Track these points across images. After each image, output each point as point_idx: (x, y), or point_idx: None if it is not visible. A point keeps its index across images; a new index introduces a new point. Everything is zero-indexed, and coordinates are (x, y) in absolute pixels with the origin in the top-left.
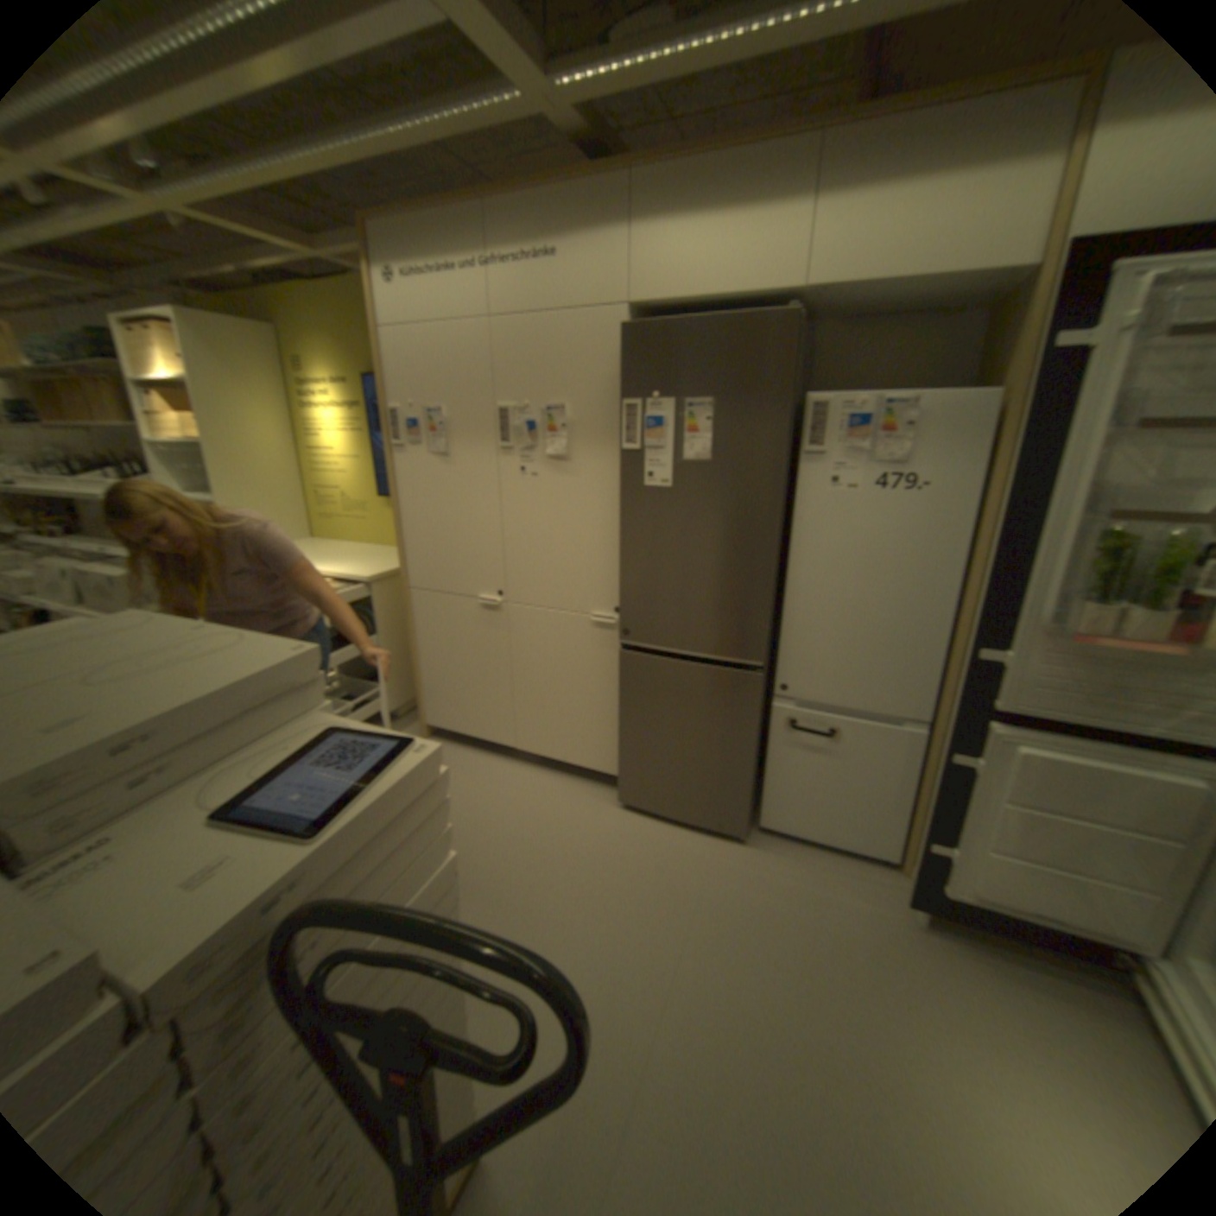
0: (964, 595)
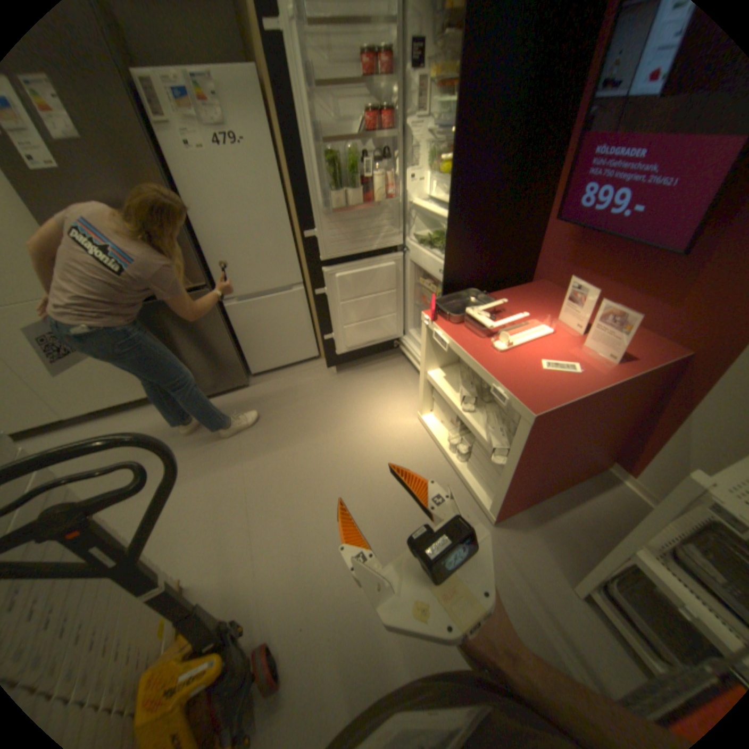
0: (290, 207)
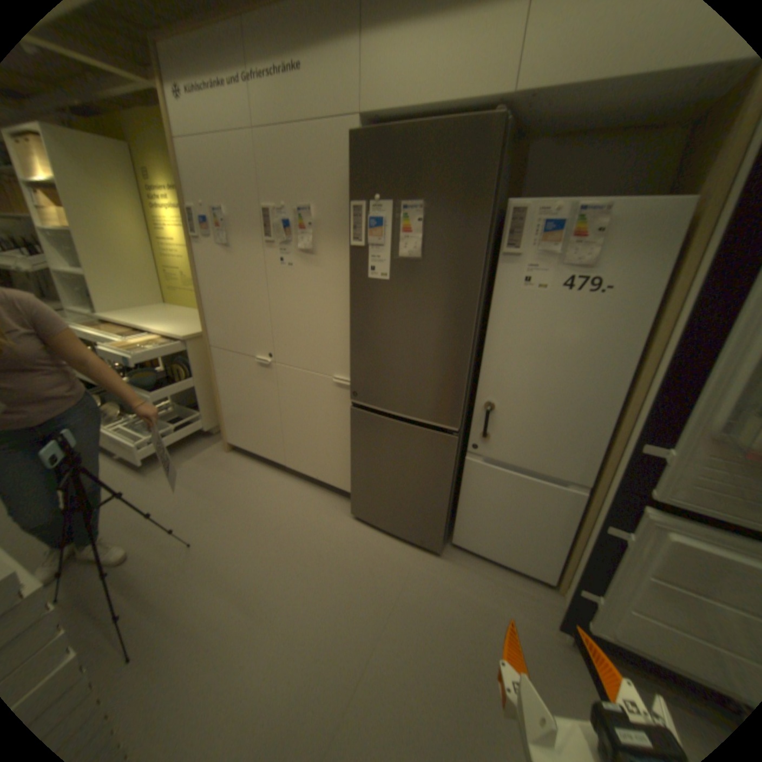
0: (636, 387)
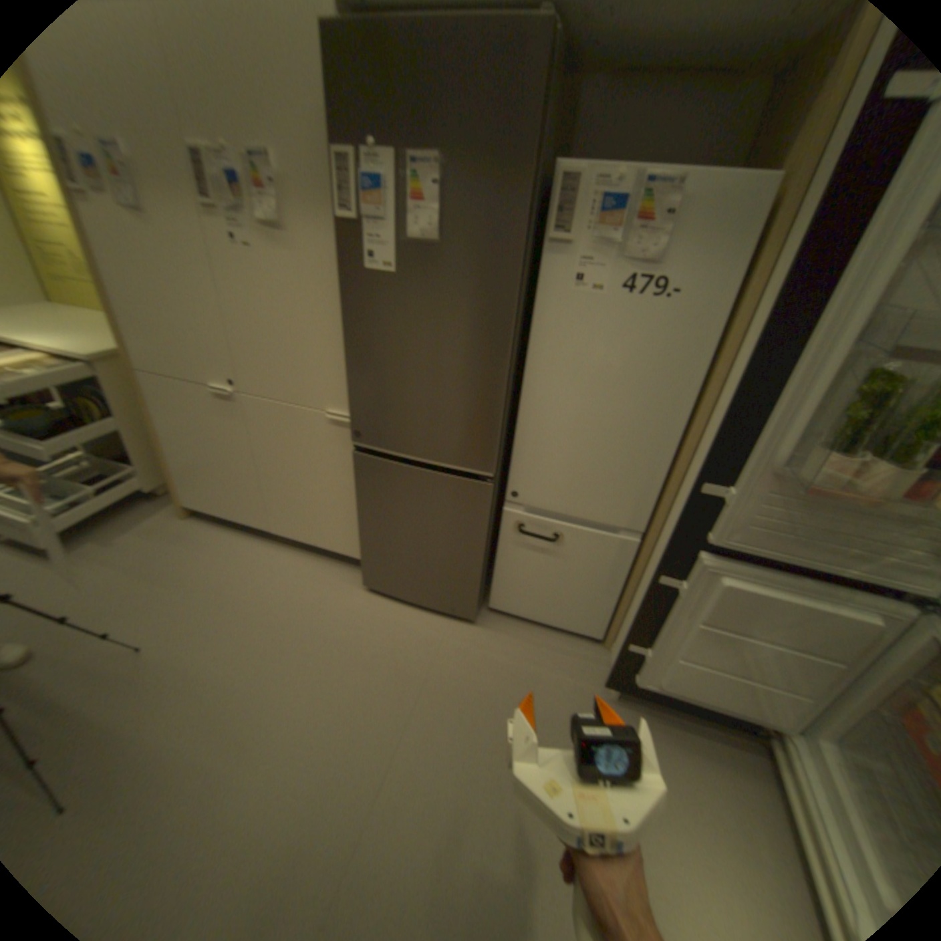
0: (695, 415)
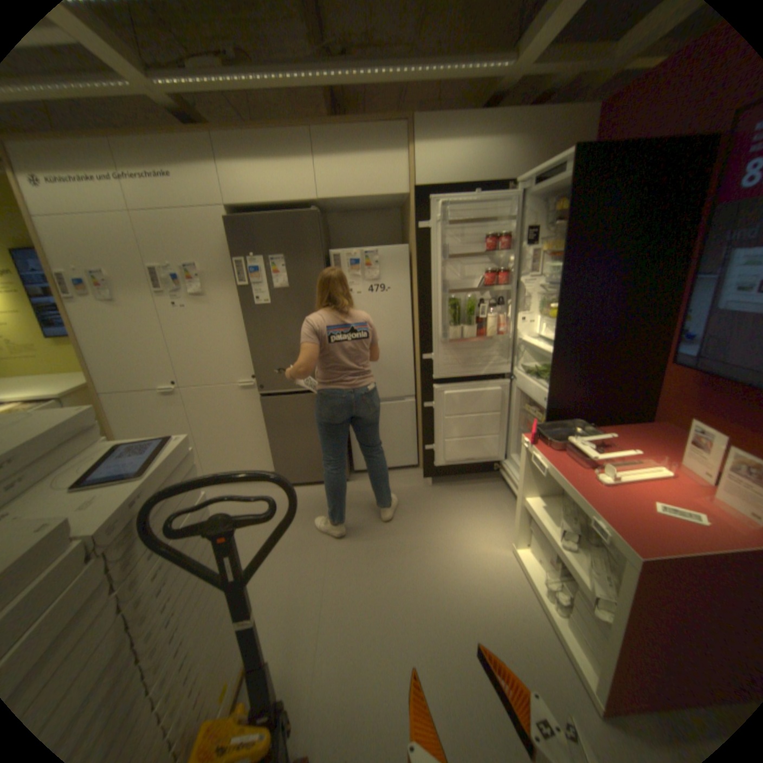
0: (414, 335)
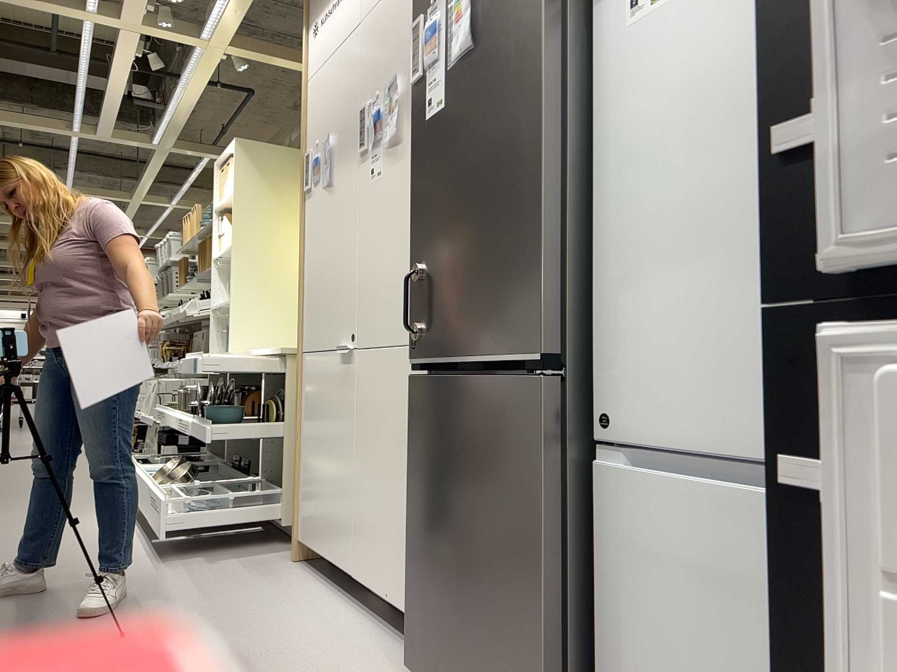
0: None
